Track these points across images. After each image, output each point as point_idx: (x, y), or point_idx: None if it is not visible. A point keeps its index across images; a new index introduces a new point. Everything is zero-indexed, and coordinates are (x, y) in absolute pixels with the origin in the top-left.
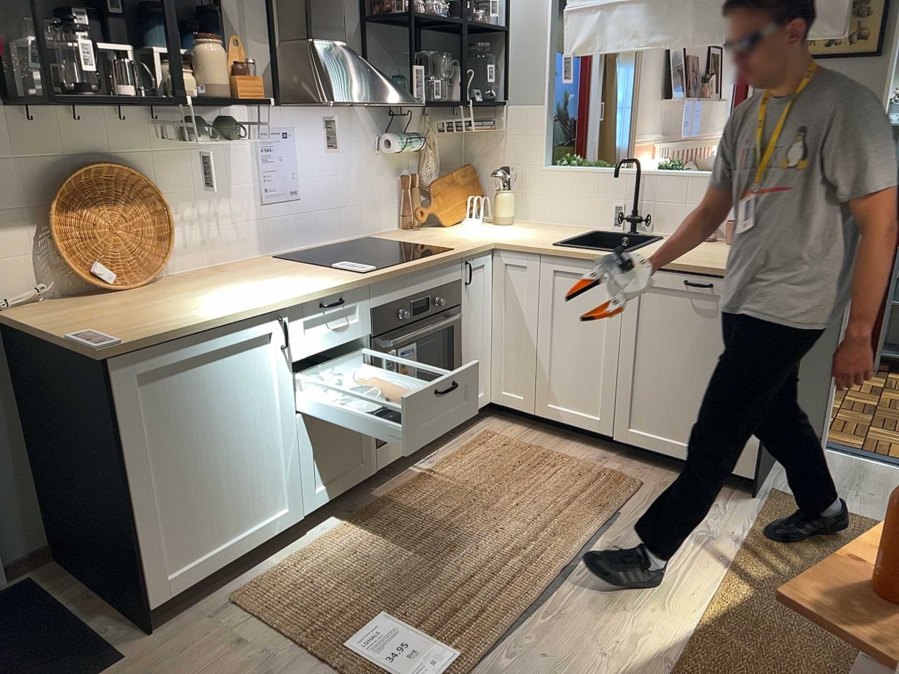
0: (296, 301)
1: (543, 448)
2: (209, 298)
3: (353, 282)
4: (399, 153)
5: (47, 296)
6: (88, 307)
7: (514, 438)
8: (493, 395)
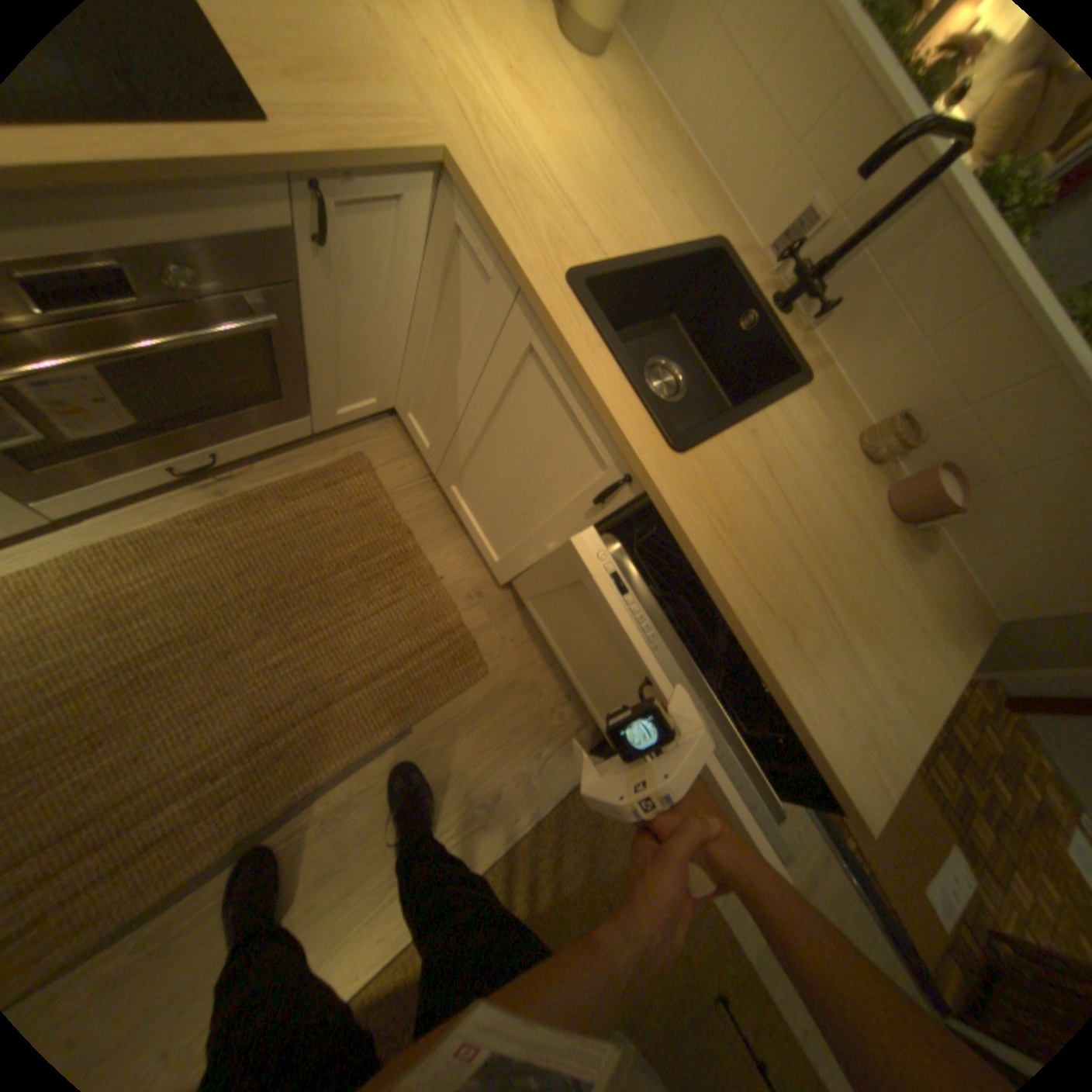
0: None
1: (410, 536)
2: None
3: None
4: None
5: None
6: None
7: (386, 493)
8: (397, 402)
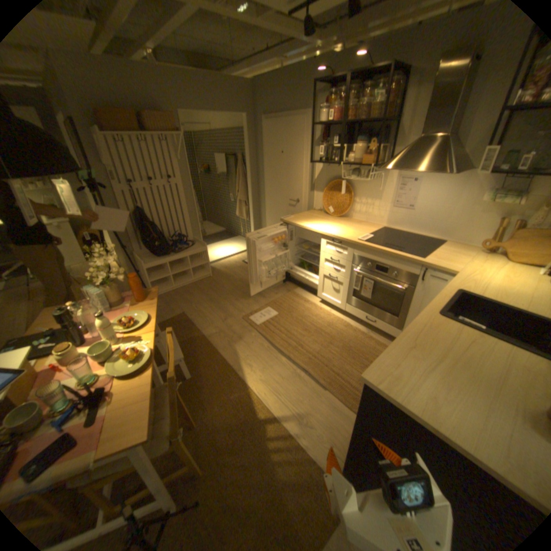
0: (322, 233)
1: None
2: (322, 223)
3: (344, 238)
4: (492, 201)
5: (322, 210)
6: (315, 215)
7: None
8: None
